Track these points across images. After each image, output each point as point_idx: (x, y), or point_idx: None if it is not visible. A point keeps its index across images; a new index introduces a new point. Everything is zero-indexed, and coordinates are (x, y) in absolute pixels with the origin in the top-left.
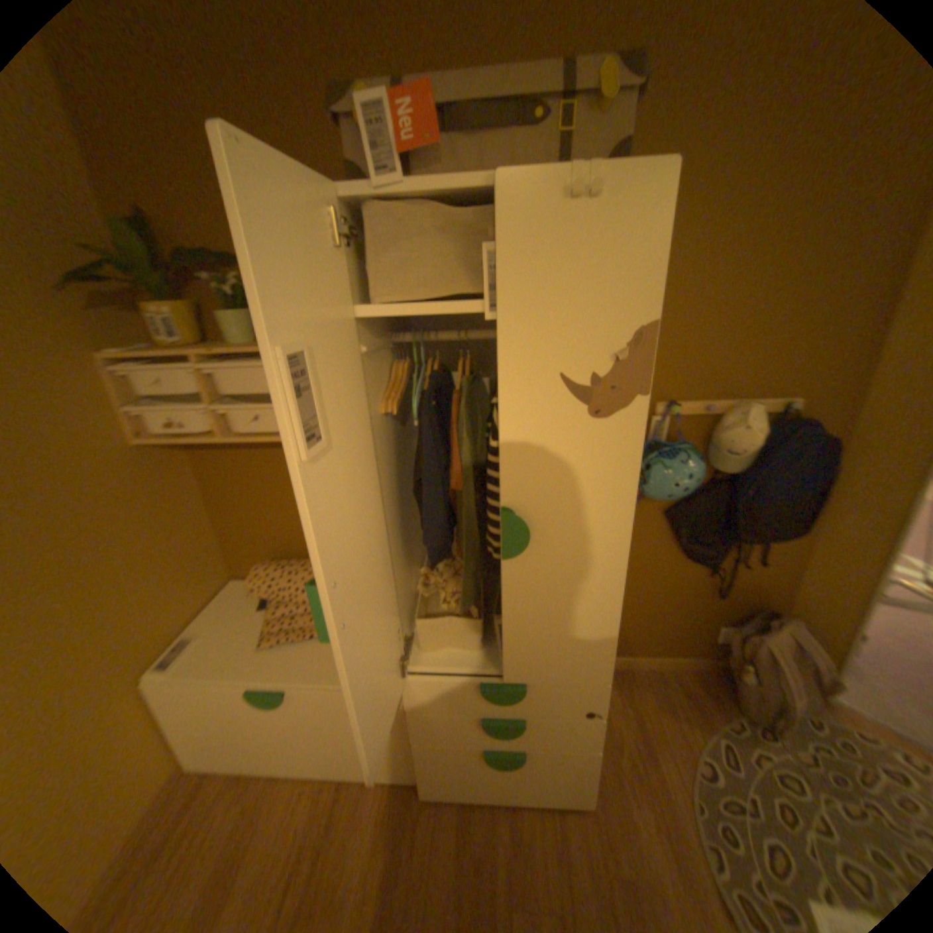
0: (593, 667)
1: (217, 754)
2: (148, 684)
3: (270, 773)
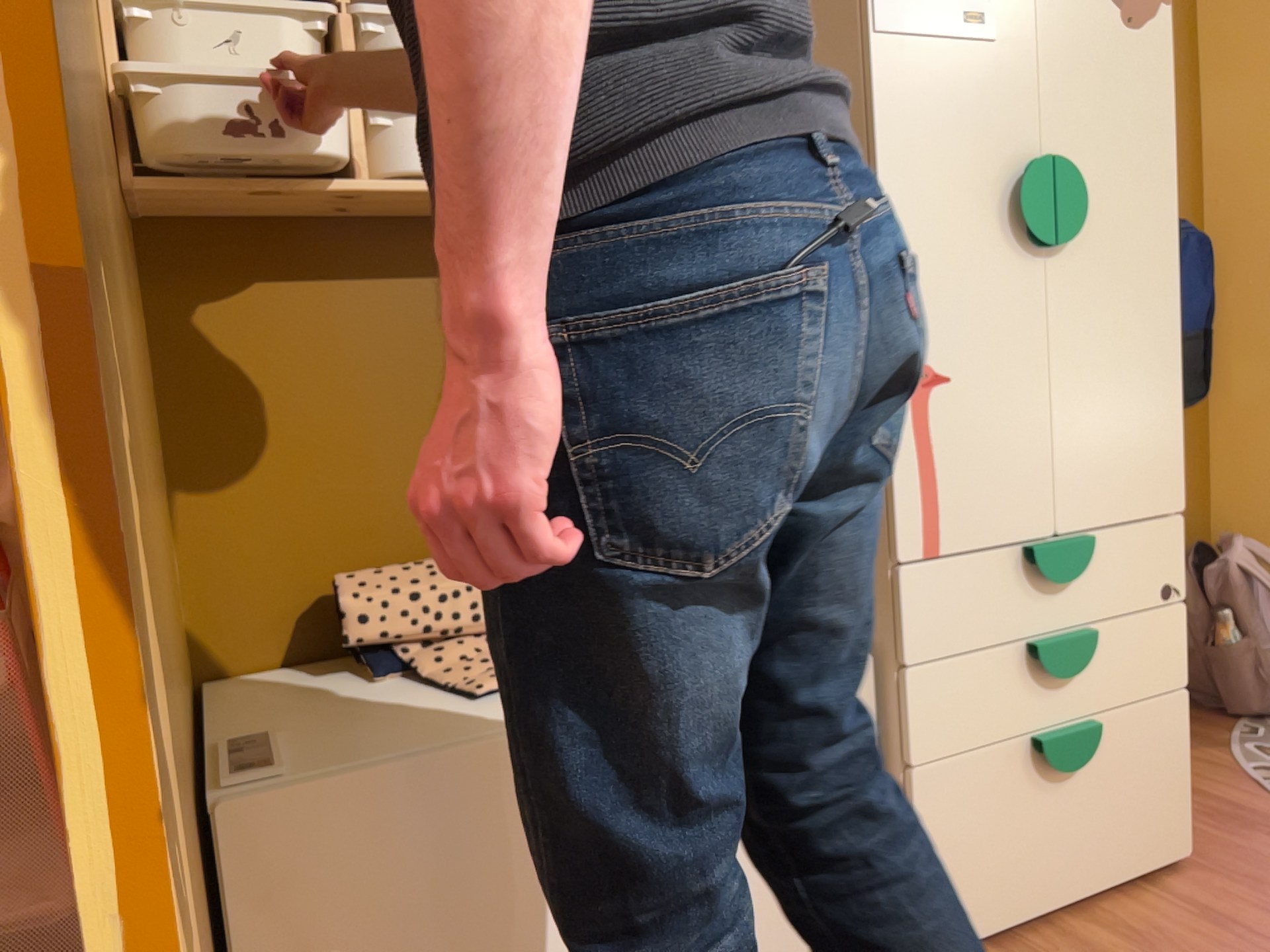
0: (1165, 474)
1: None
2: (243, 803)
3: None
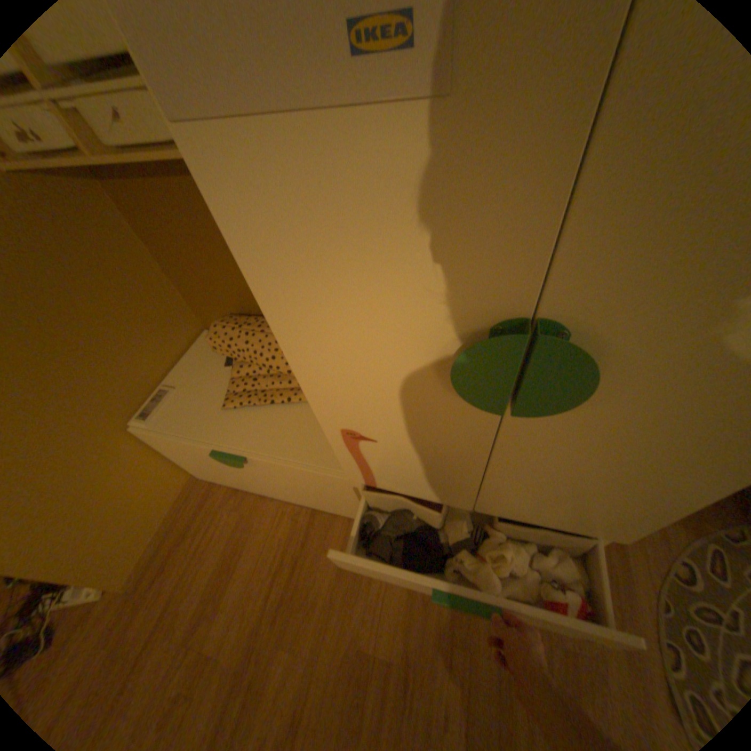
0: (612, 529)
1: (214, 476)
2: (135, 428)
3: (259, 493)
